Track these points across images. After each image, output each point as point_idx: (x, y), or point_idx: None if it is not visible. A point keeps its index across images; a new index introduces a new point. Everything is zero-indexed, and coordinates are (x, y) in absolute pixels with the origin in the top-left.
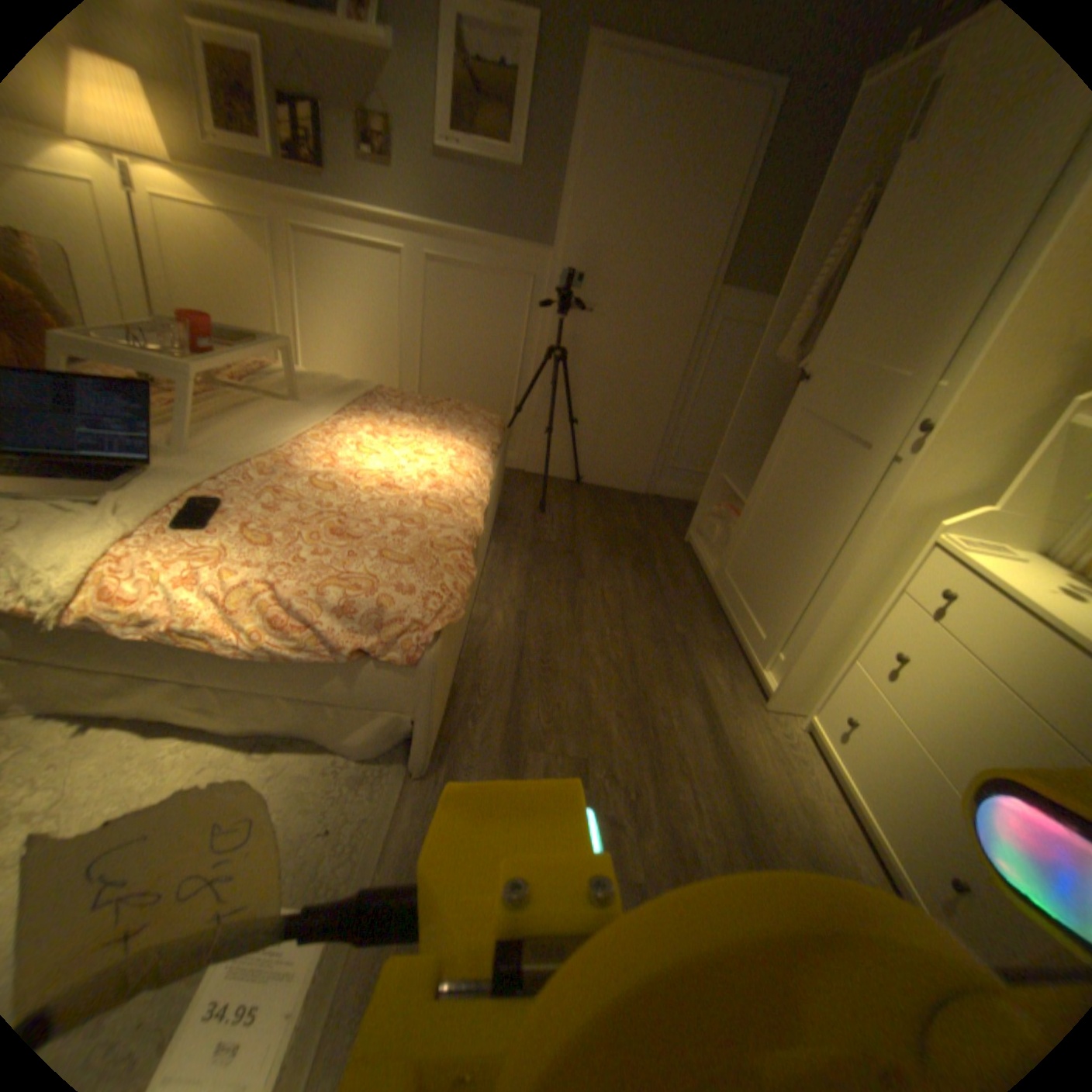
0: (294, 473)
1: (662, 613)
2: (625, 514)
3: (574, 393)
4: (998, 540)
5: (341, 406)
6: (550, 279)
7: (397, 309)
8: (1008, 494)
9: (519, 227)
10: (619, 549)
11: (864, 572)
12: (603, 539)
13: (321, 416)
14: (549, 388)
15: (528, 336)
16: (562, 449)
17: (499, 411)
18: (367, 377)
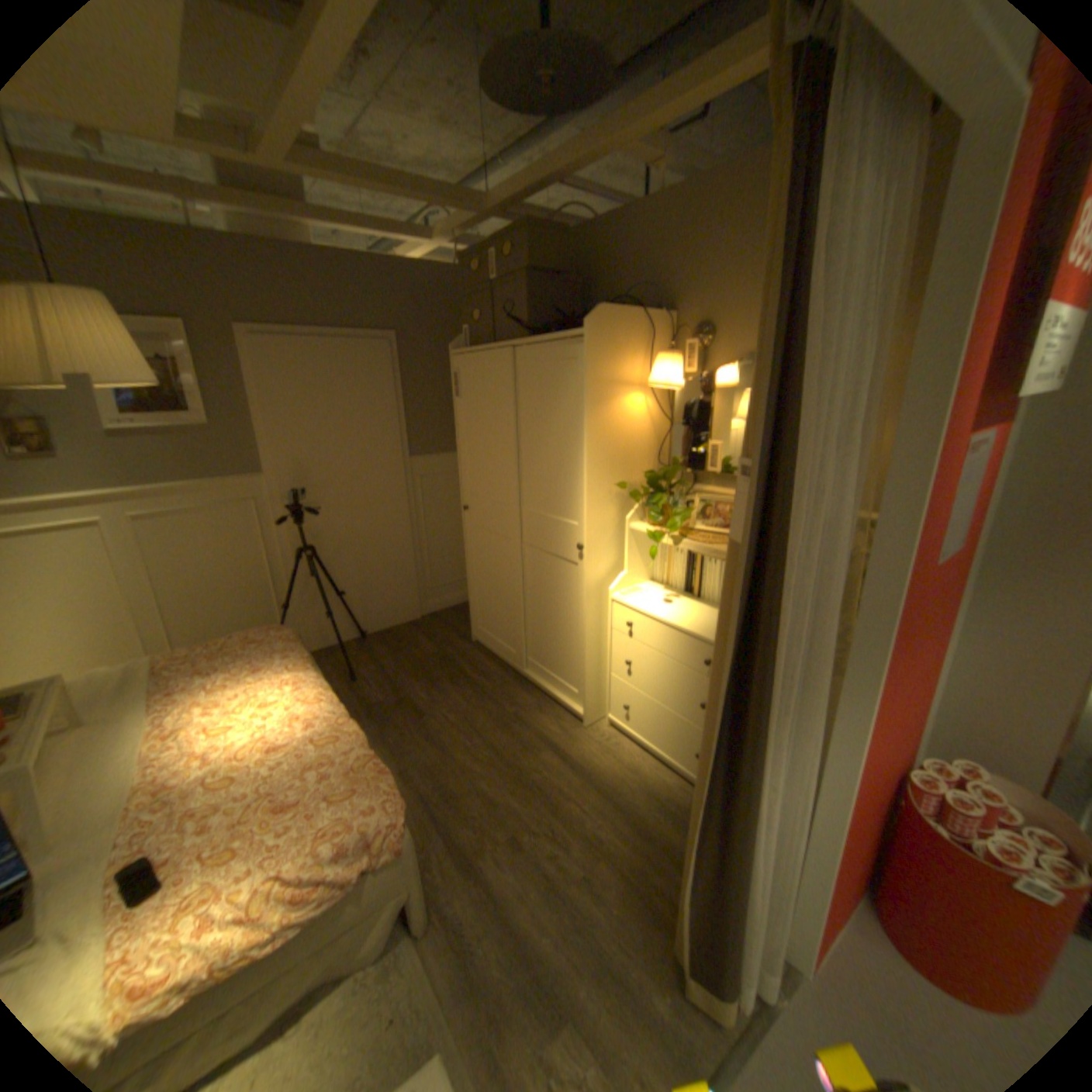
0: (185, 792)
1: (493, 705)
2: (419, 643)
3: (331, 571)
4: (633, 584)
5: (142, 704)
6: (271, 496)
7: (113, 573)
8: (625, 563)
9: (224, 467)
10: (434, 676)
11: (590, 627)
12: (417, 674)
13: (138, 727)
14: (306, 577)
15: (268, 545)
16: (339, 618)
17: (264, 614)
18: (95, 649)
